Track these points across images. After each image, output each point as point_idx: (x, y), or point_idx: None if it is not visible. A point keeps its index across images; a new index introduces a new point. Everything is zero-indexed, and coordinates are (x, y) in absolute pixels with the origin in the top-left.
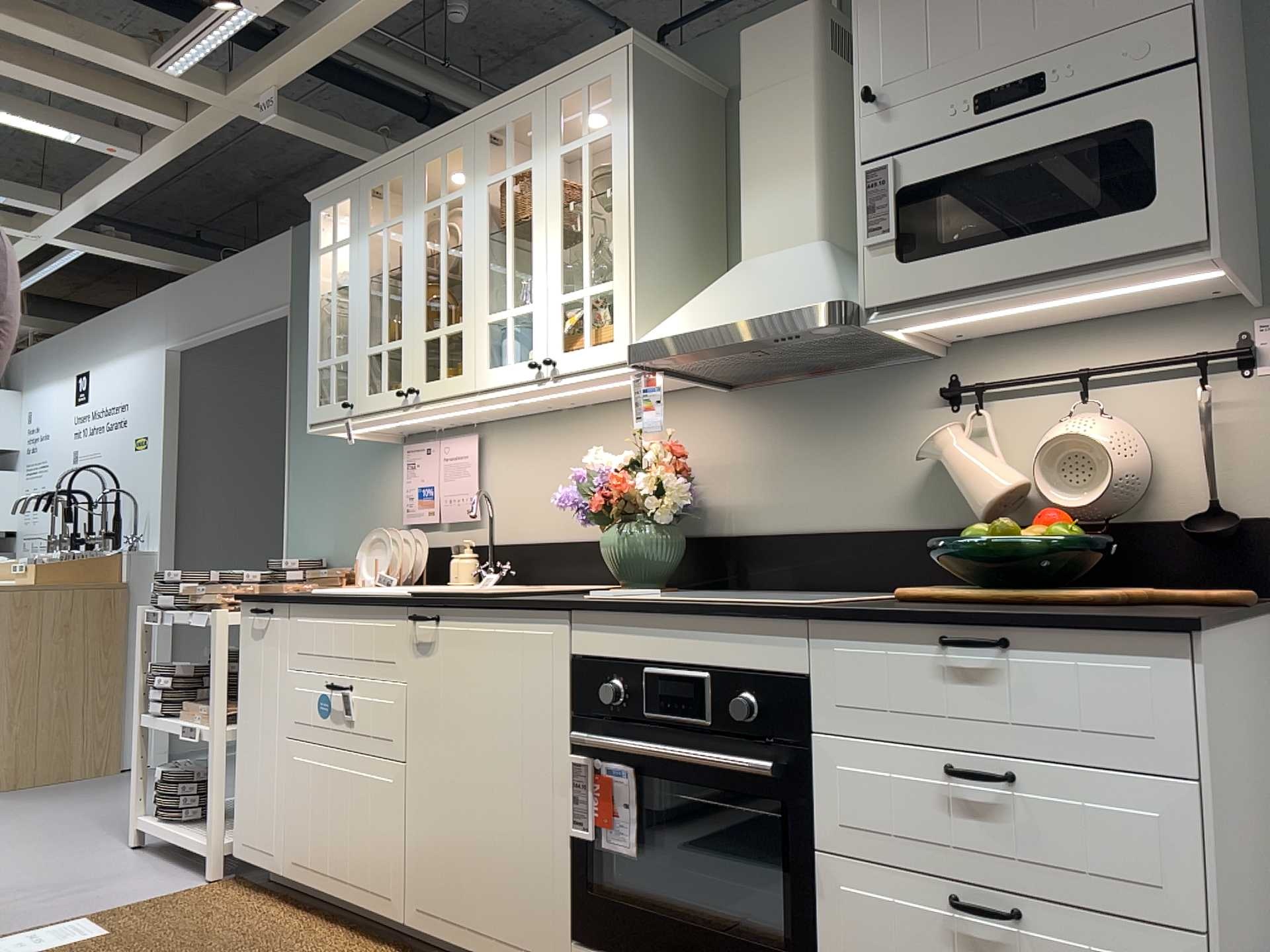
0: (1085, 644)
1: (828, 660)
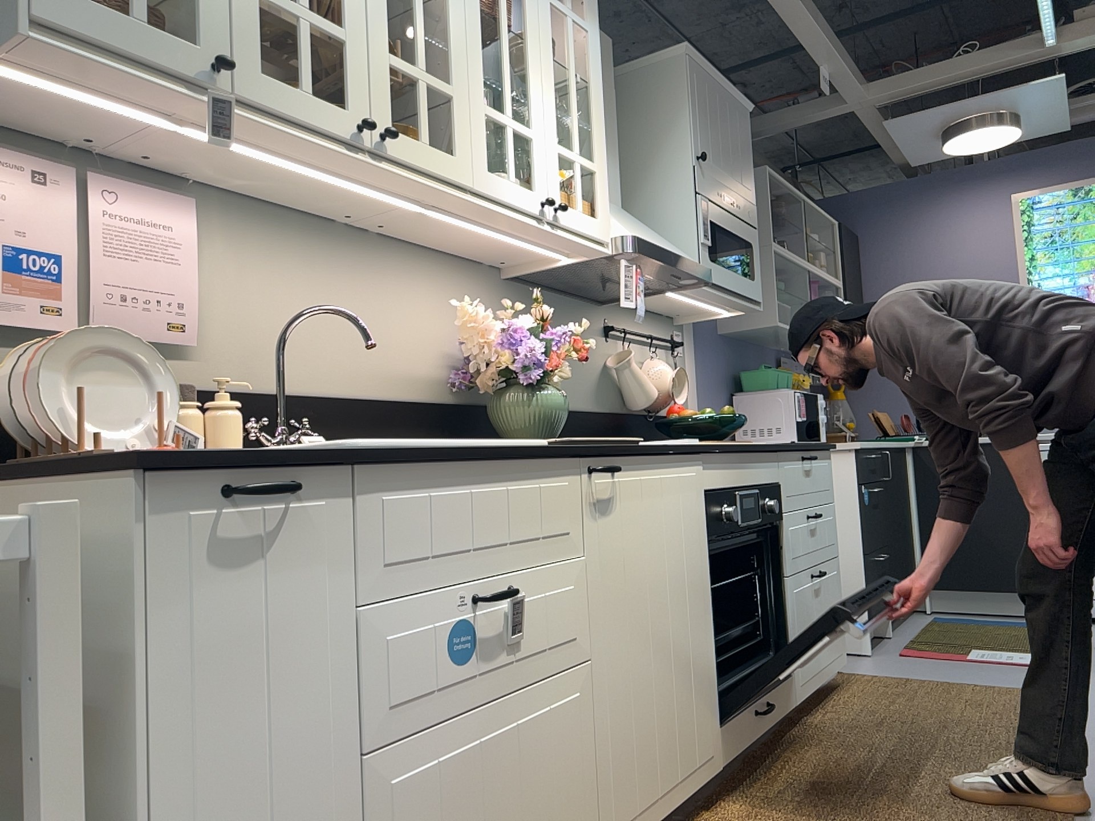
0: (821, 456)
1: (784, 472)
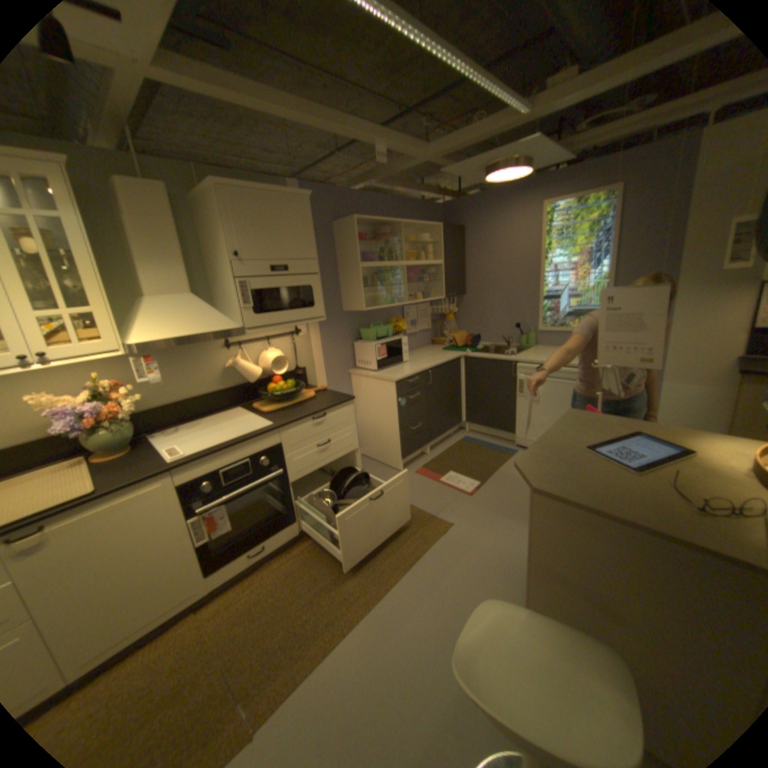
0: (338, 408)
1: (286, 436)
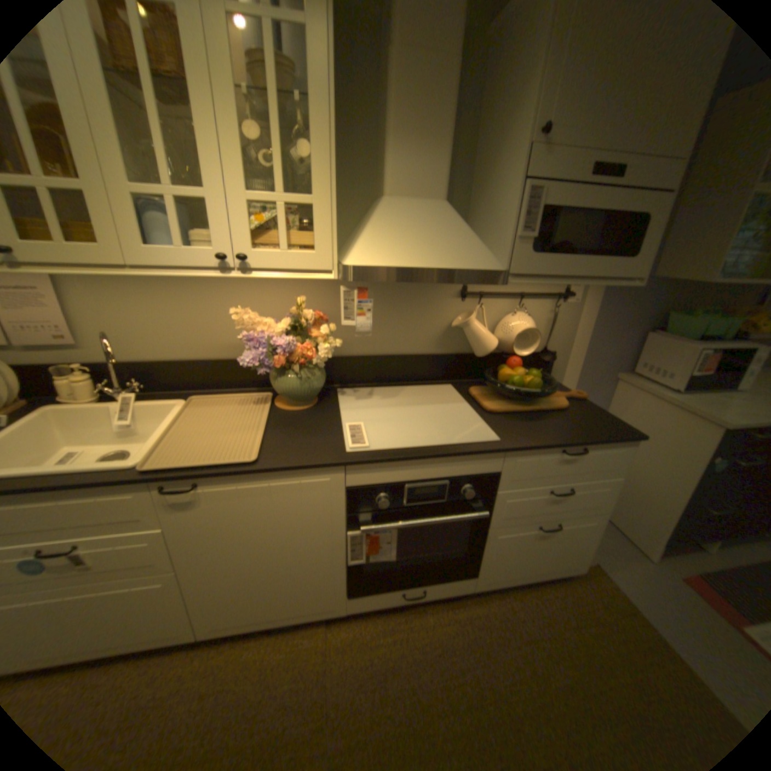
0: (611, 447)
1: (512, 465)
